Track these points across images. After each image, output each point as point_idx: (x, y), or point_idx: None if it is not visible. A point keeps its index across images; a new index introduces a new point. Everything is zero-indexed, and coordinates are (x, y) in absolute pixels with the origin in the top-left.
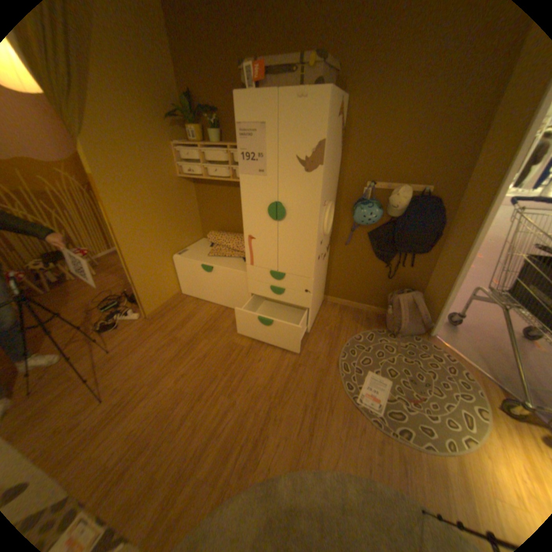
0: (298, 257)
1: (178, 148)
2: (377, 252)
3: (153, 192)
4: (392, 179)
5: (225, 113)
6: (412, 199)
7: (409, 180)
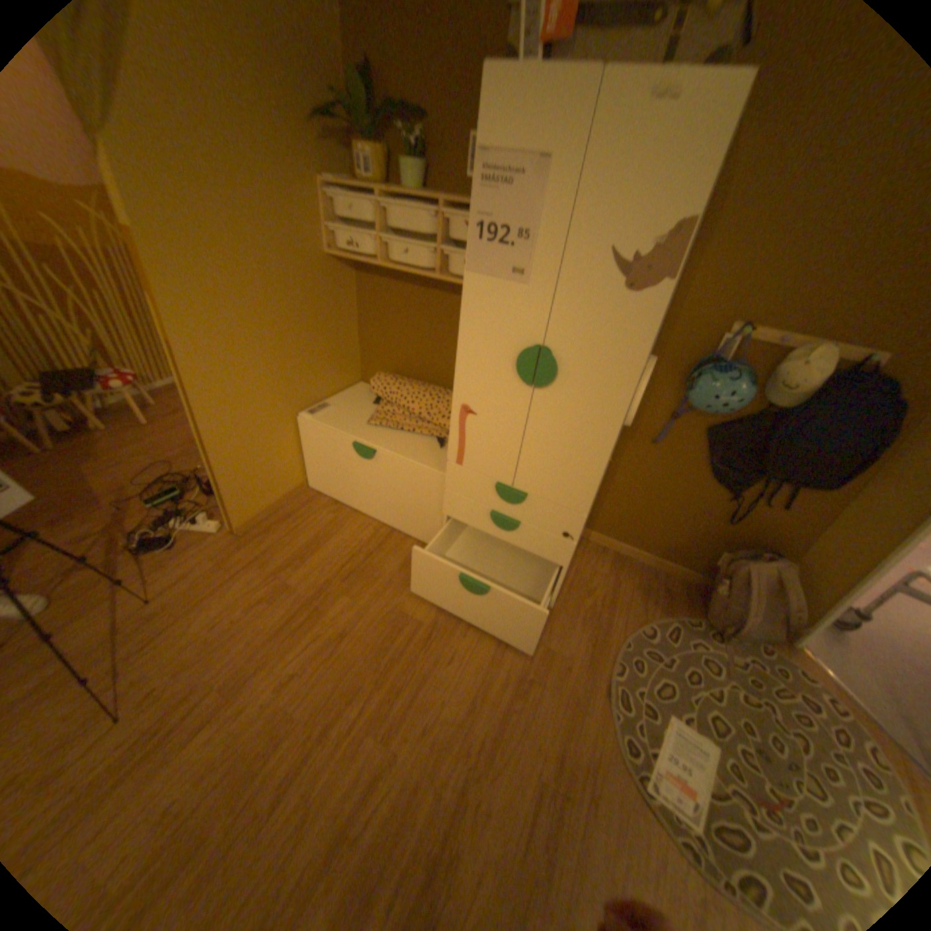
0: (564, 469)
1: (333, 192)
2: (720, 469)
3: (272, 283)
4: (795, 323)
5: (444, 126)
6: (834, 375)
7: (835, 331)
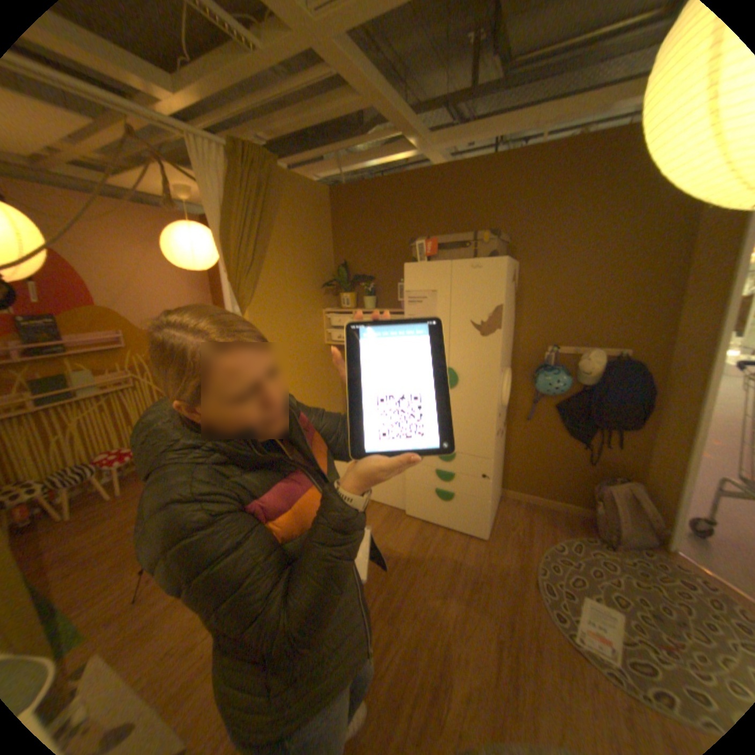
0: (473, 432)
1: (331, 315)
2: (571, 429)
3: (301, 360)
4: (578, 343)
5: (384, 281)
6: (607, 364)
7: (600, 343)
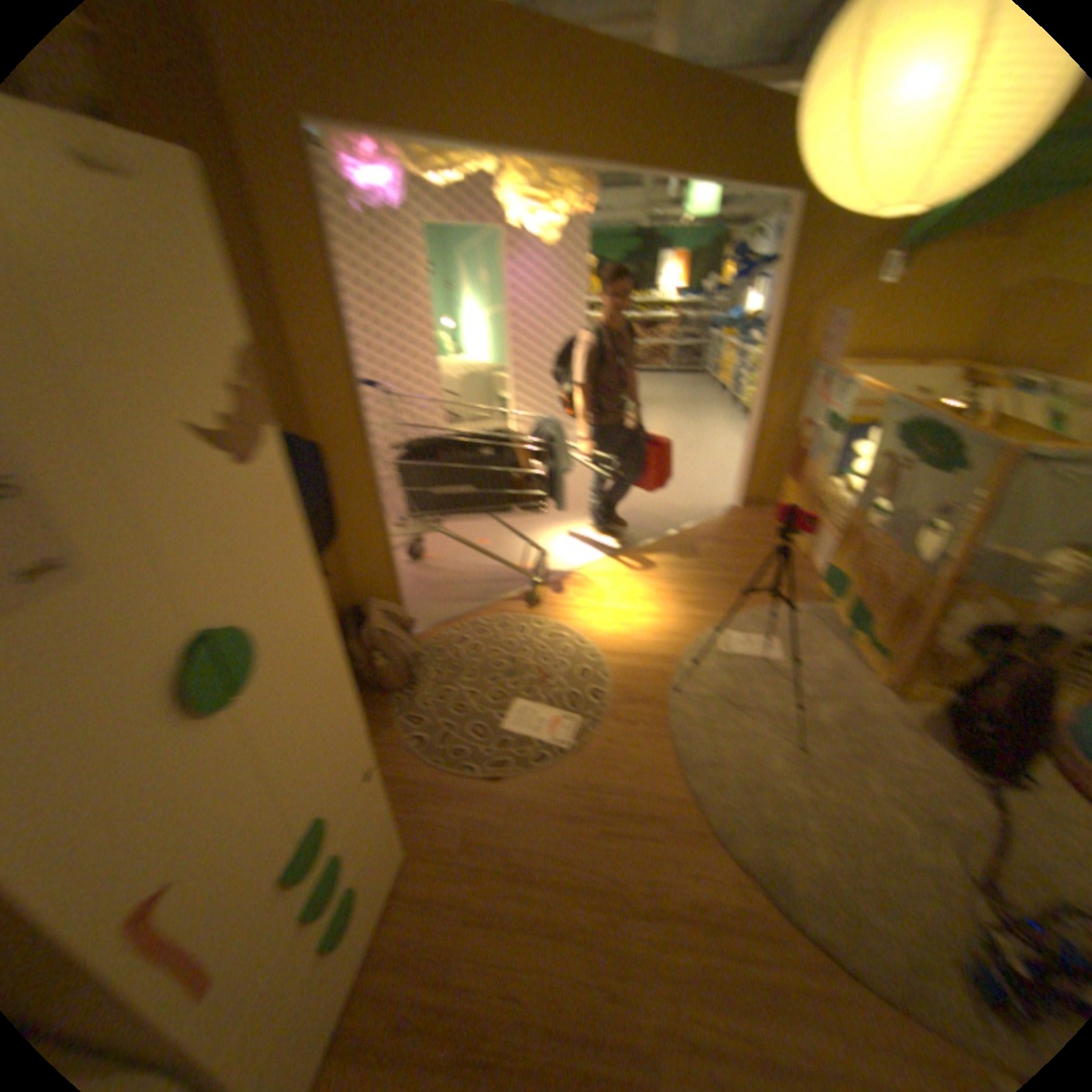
0: (327, 725)
1: None
2: None
3: None
4: None
5: None
6: None
7: None
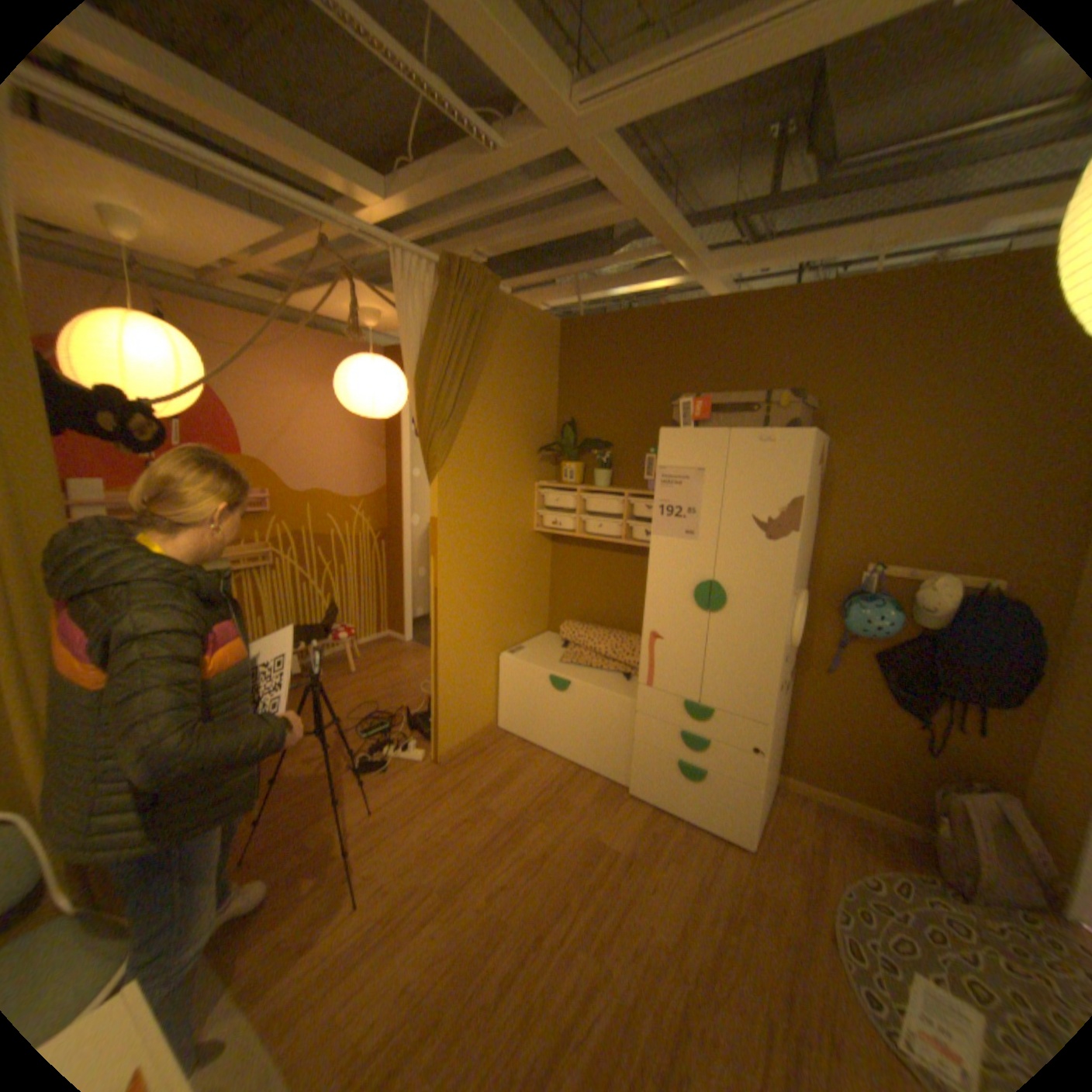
0: (744, 681)
1: (545, 491)
2: (899, 694)
3: (499, 550)
4: (917, 562)
5: (624, 450)
6: (964, 600)
7: (953, 567)
